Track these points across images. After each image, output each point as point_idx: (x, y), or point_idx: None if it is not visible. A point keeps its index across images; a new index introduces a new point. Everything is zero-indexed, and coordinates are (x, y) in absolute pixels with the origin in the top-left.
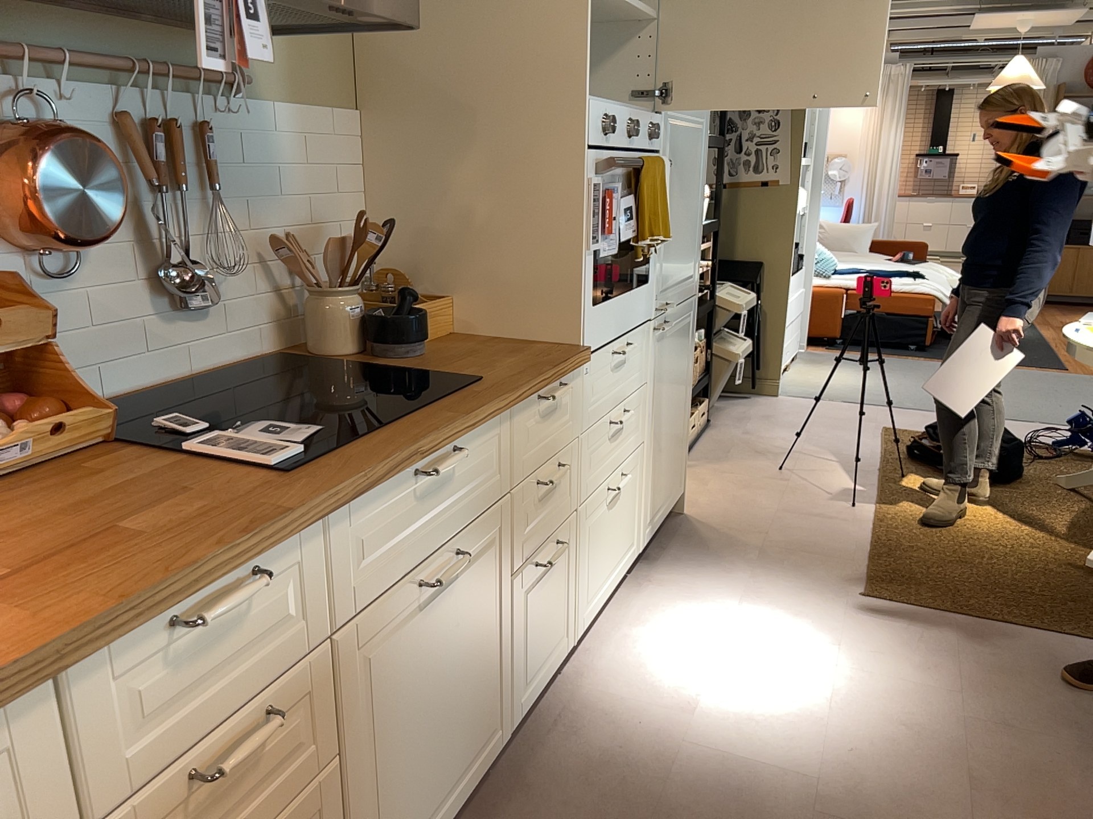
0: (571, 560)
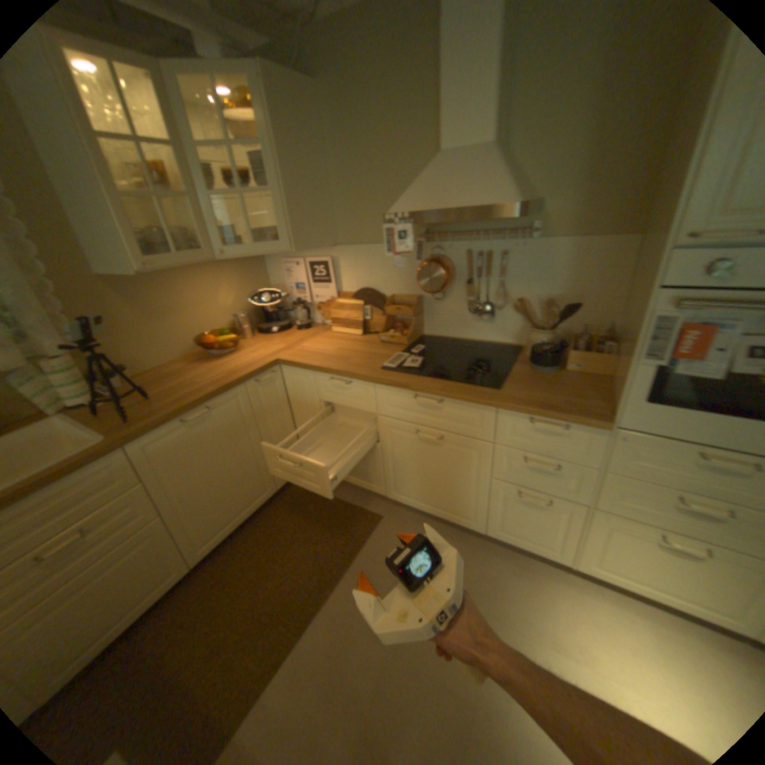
0: (575, 525)
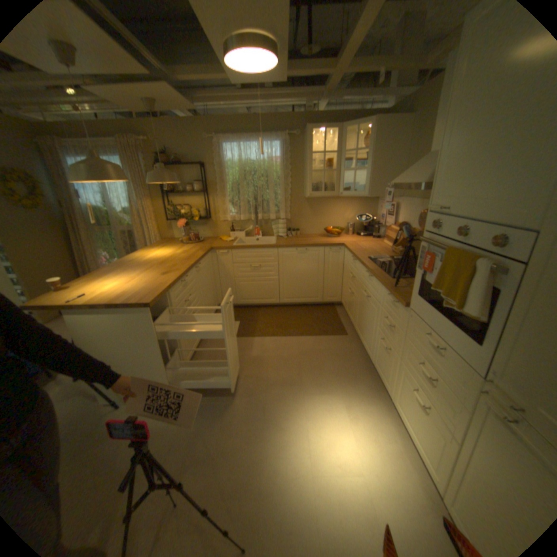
0: (394, 369)
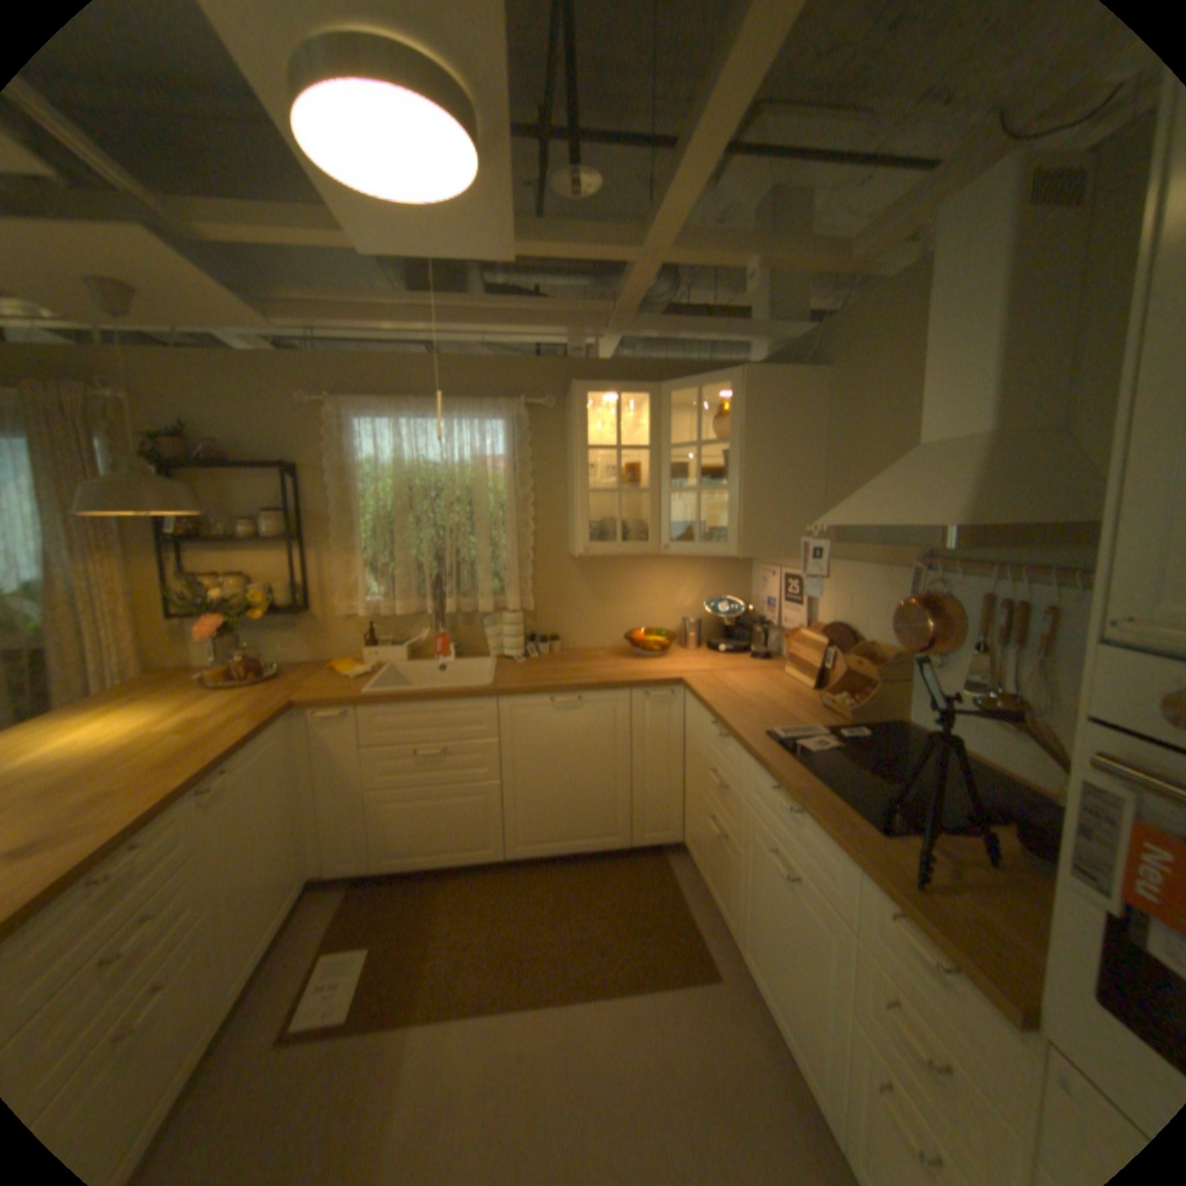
0: None
